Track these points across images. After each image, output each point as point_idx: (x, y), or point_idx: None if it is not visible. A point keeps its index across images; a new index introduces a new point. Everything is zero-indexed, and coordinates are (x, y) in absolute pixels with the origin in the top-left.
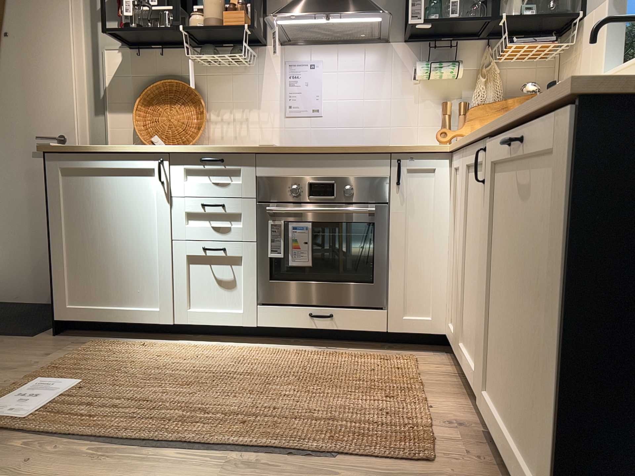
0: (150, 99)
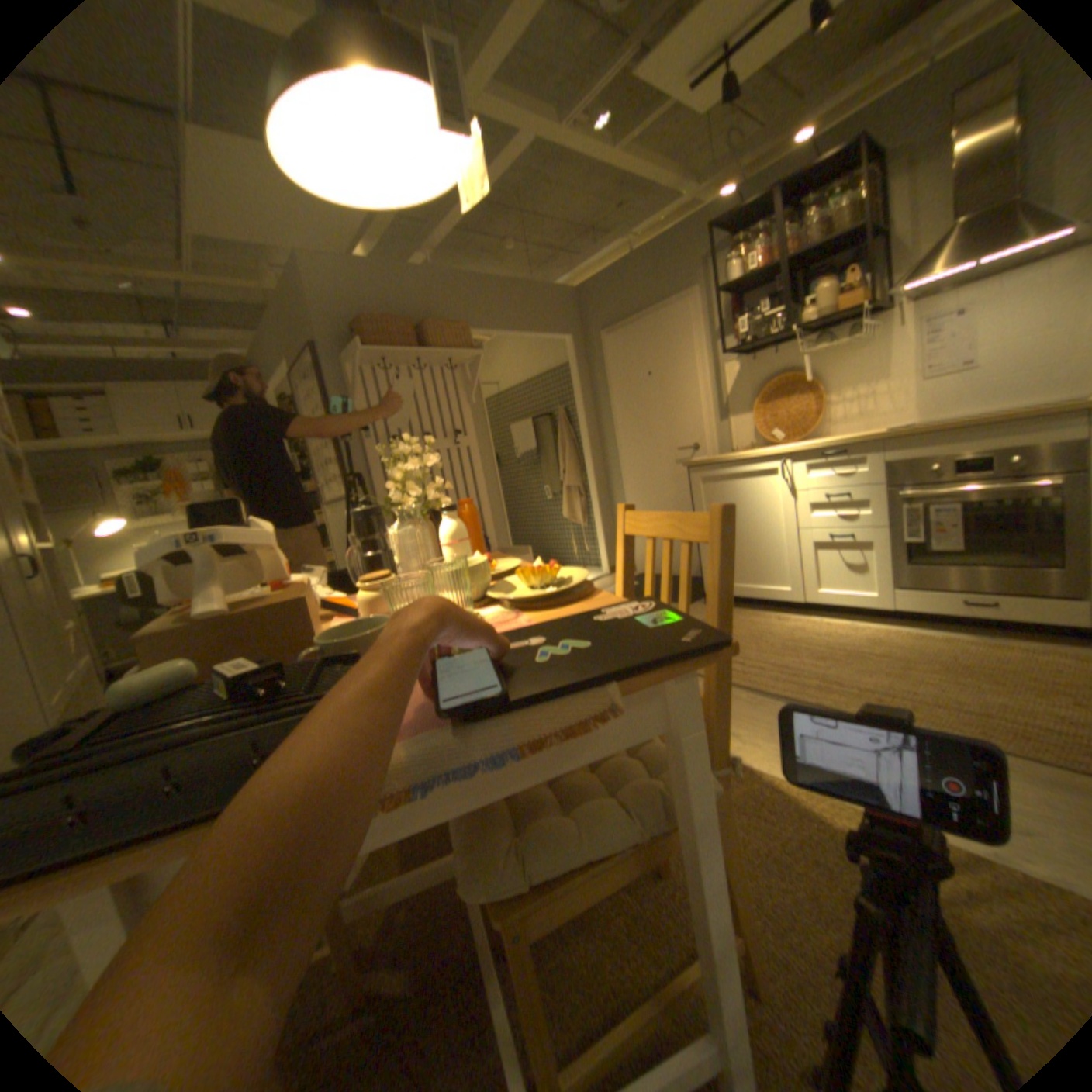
0: (767, 396)
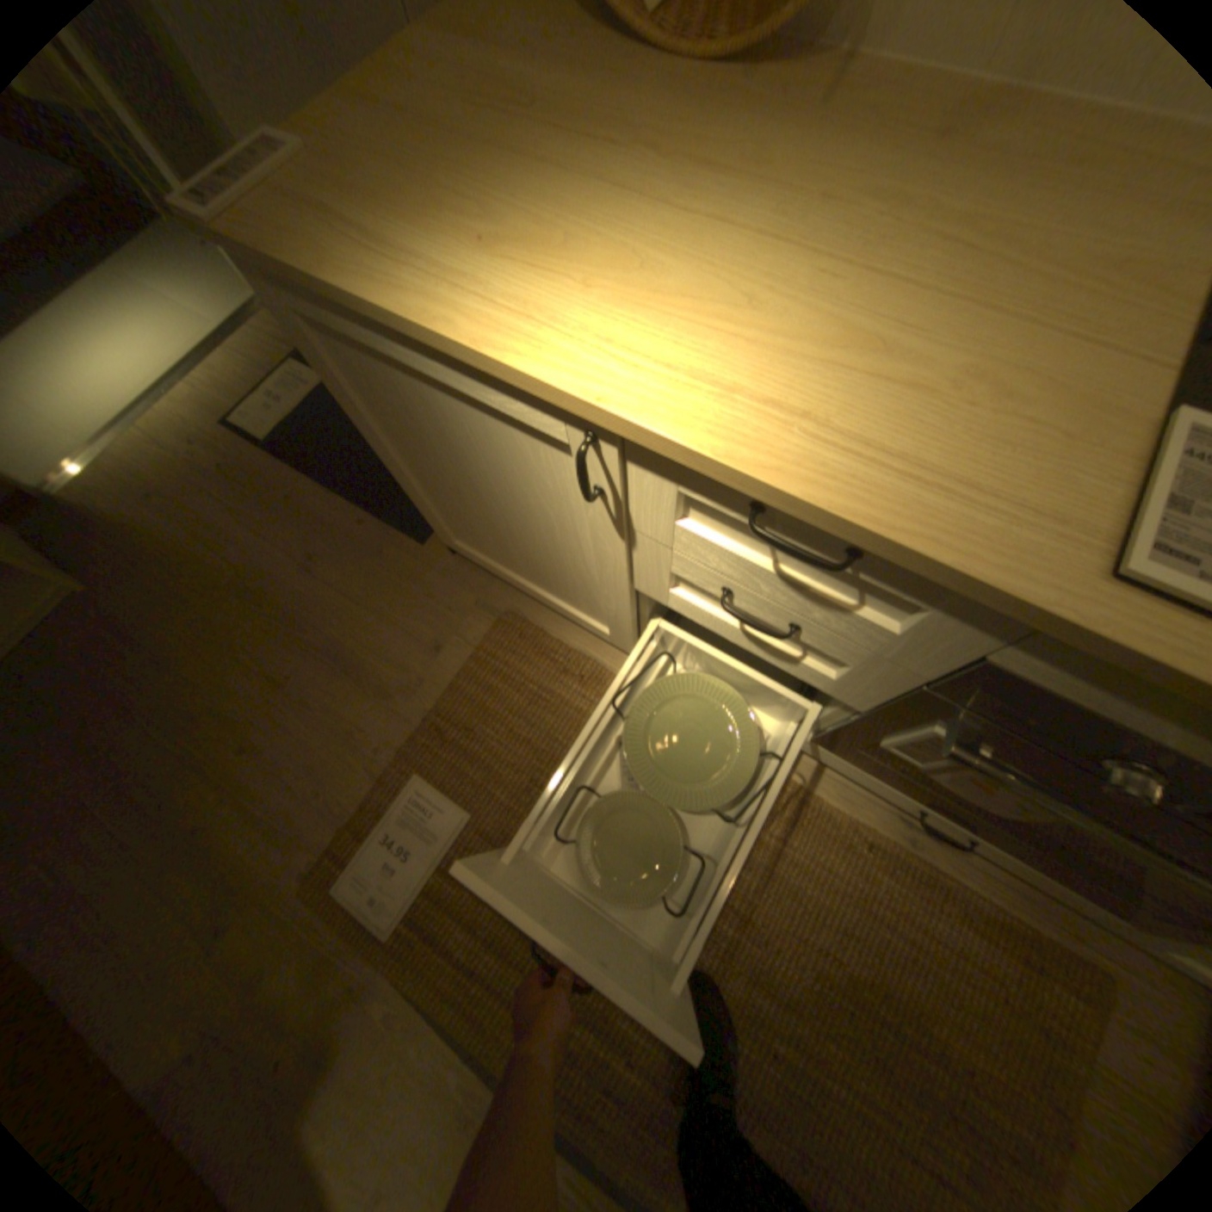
0: None
